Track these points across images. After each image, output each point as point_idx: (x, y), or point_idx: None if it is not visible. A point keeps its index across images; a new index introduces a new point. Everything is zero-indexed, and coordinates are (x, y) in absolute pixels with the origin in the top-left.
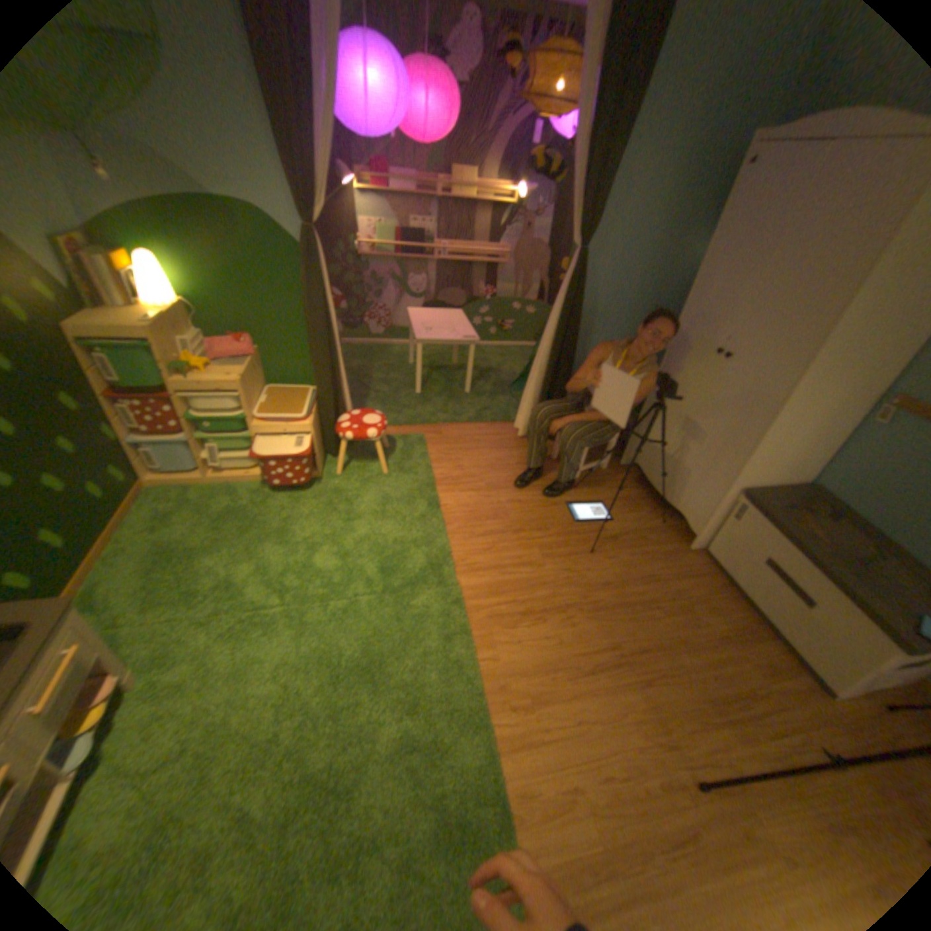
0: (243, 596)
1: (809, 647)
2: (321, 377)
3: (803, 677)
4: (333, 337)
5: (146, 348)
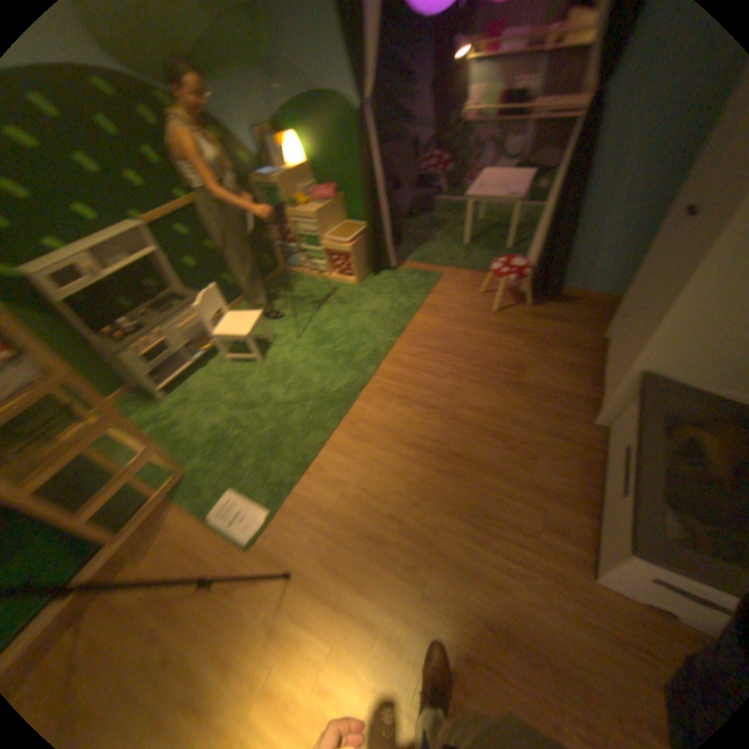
0: (283, 330)
1: (610, 531)
2: (367, 216)
3: (592, 554)
4: (378, 187)
5: (277, 189)
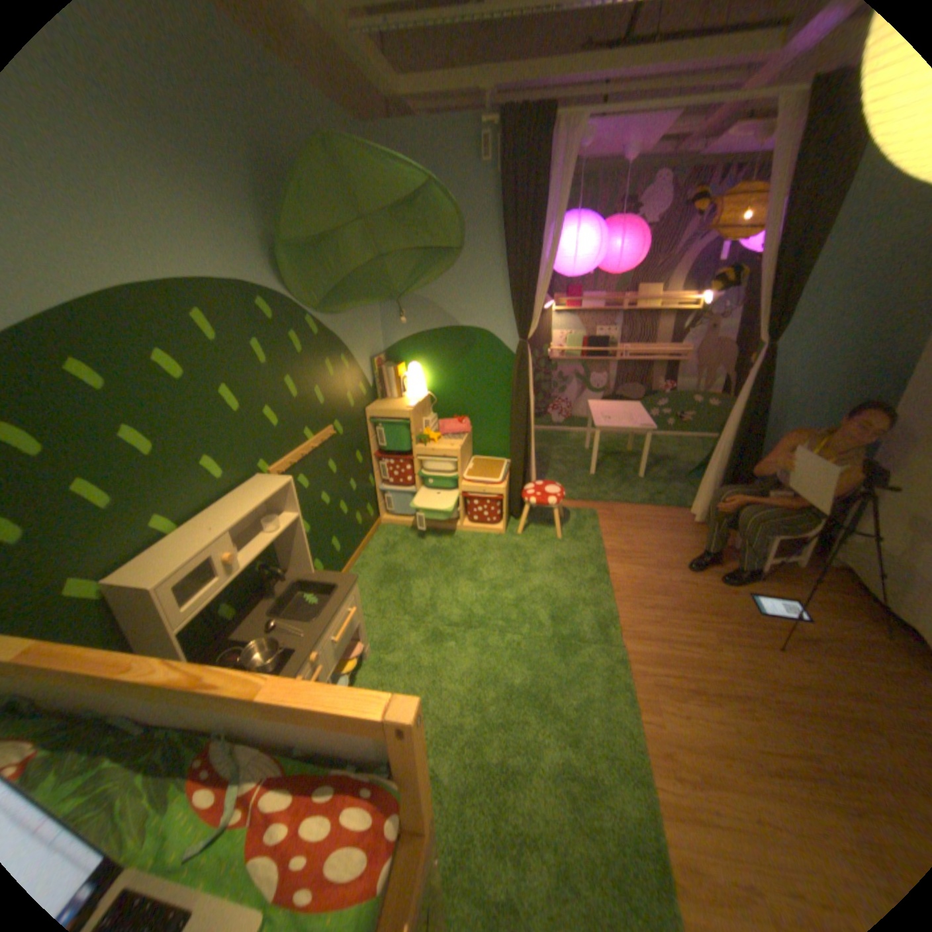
0: (441, 614)
1: None
2: (515, 452)
3: None
4: (528, 421)
5: (407, 425)
